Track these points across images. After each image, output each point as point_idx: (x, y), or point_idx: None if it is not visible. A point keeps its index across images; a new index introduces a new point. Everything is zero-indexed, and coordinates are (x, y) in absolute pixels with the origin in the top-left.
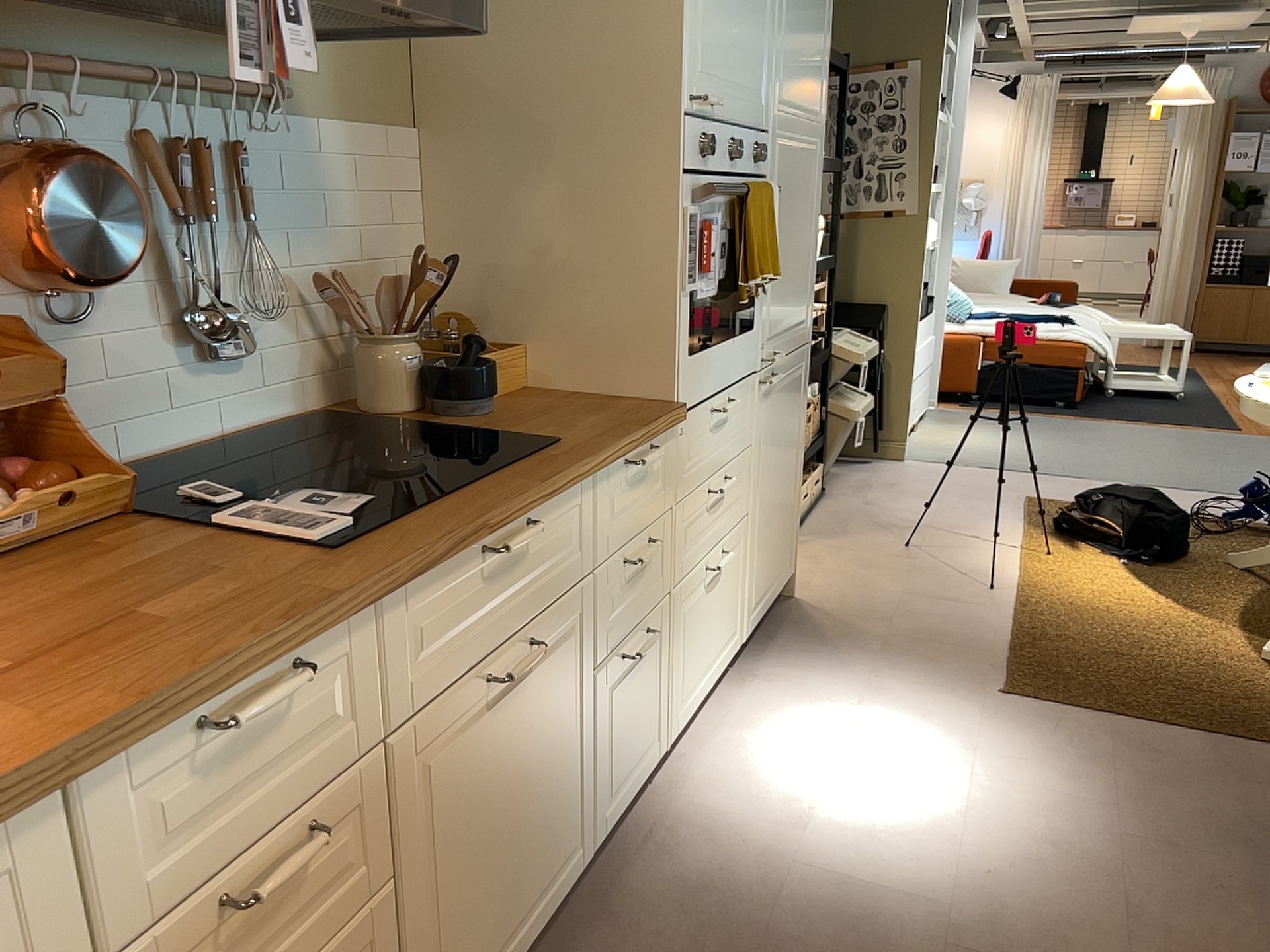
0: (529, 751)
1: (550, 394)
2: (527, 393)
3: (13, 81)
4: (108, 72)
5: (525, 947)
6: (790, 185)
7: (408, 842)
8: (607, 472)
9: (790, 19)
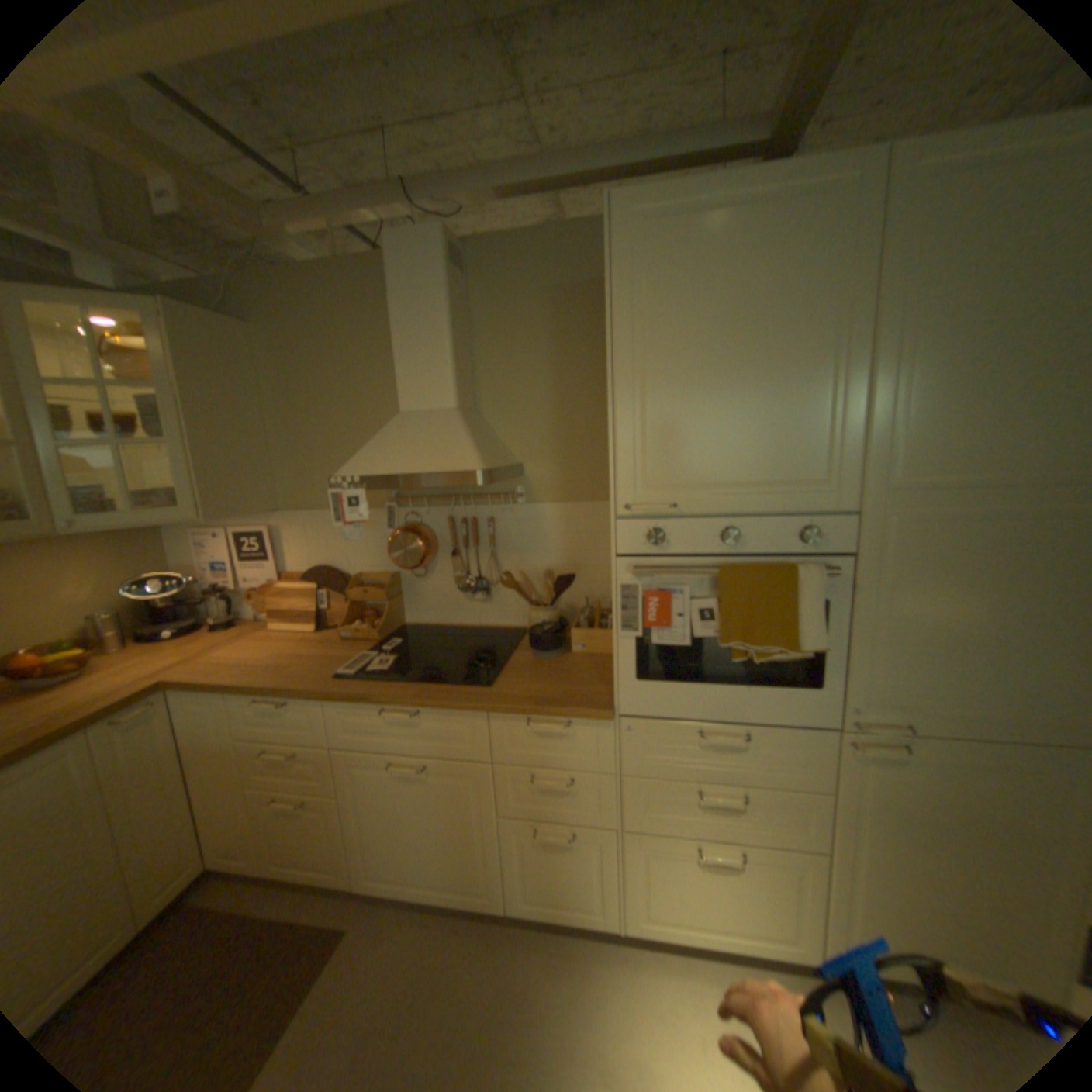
0: (429, 816)
1: (605, 664)
2: (603, 659)
3: (412, 505)
4: (435, 499)
5: (435, 905)
6: (955, 559)
7: (345, 794)
8: (504, 717)
9: (930, 388)
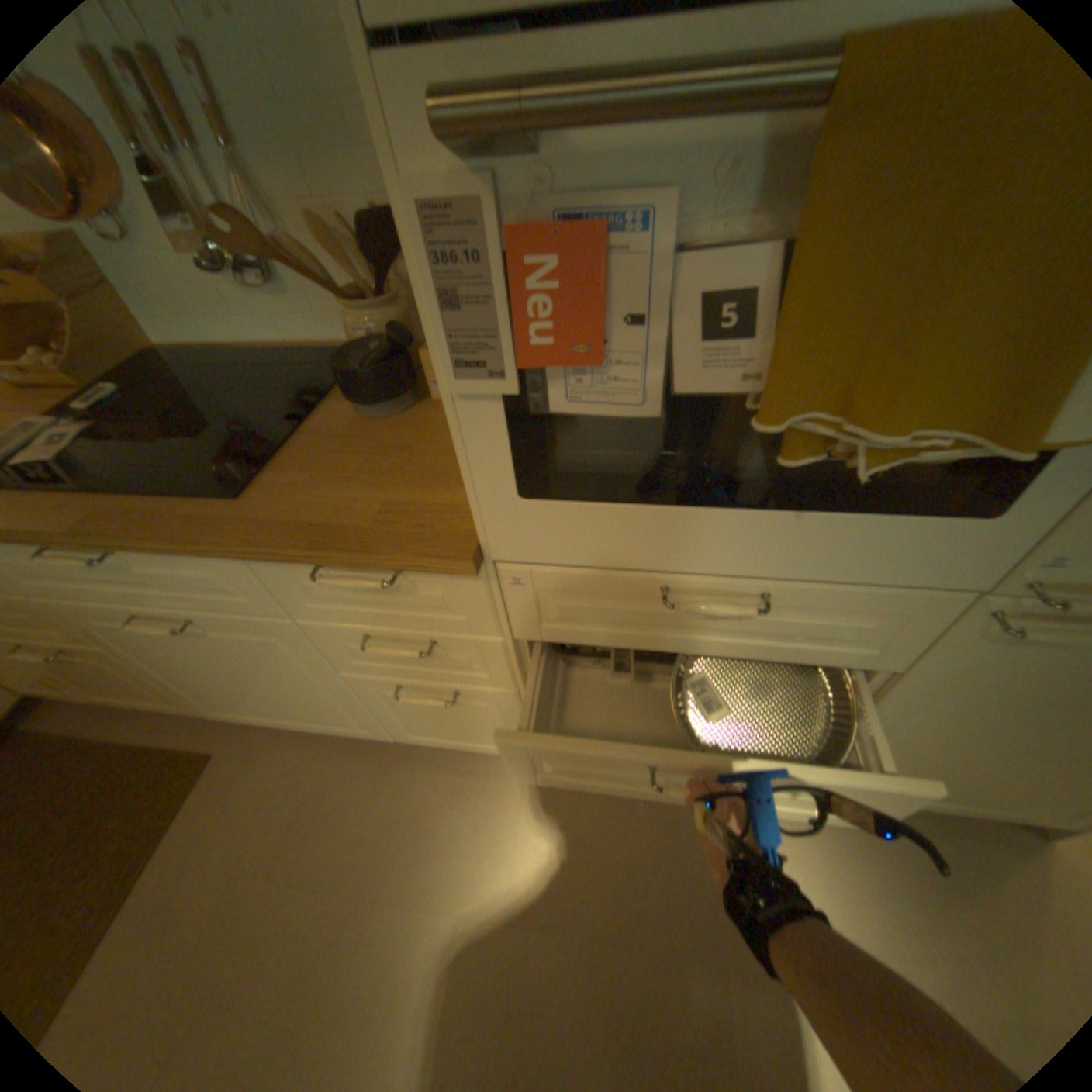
0: (239, 667)
1: None
2: None
3: None
4: None
5: (308, 730)
6: None
7: (103, 643)
8: (267, 560)
9: None
